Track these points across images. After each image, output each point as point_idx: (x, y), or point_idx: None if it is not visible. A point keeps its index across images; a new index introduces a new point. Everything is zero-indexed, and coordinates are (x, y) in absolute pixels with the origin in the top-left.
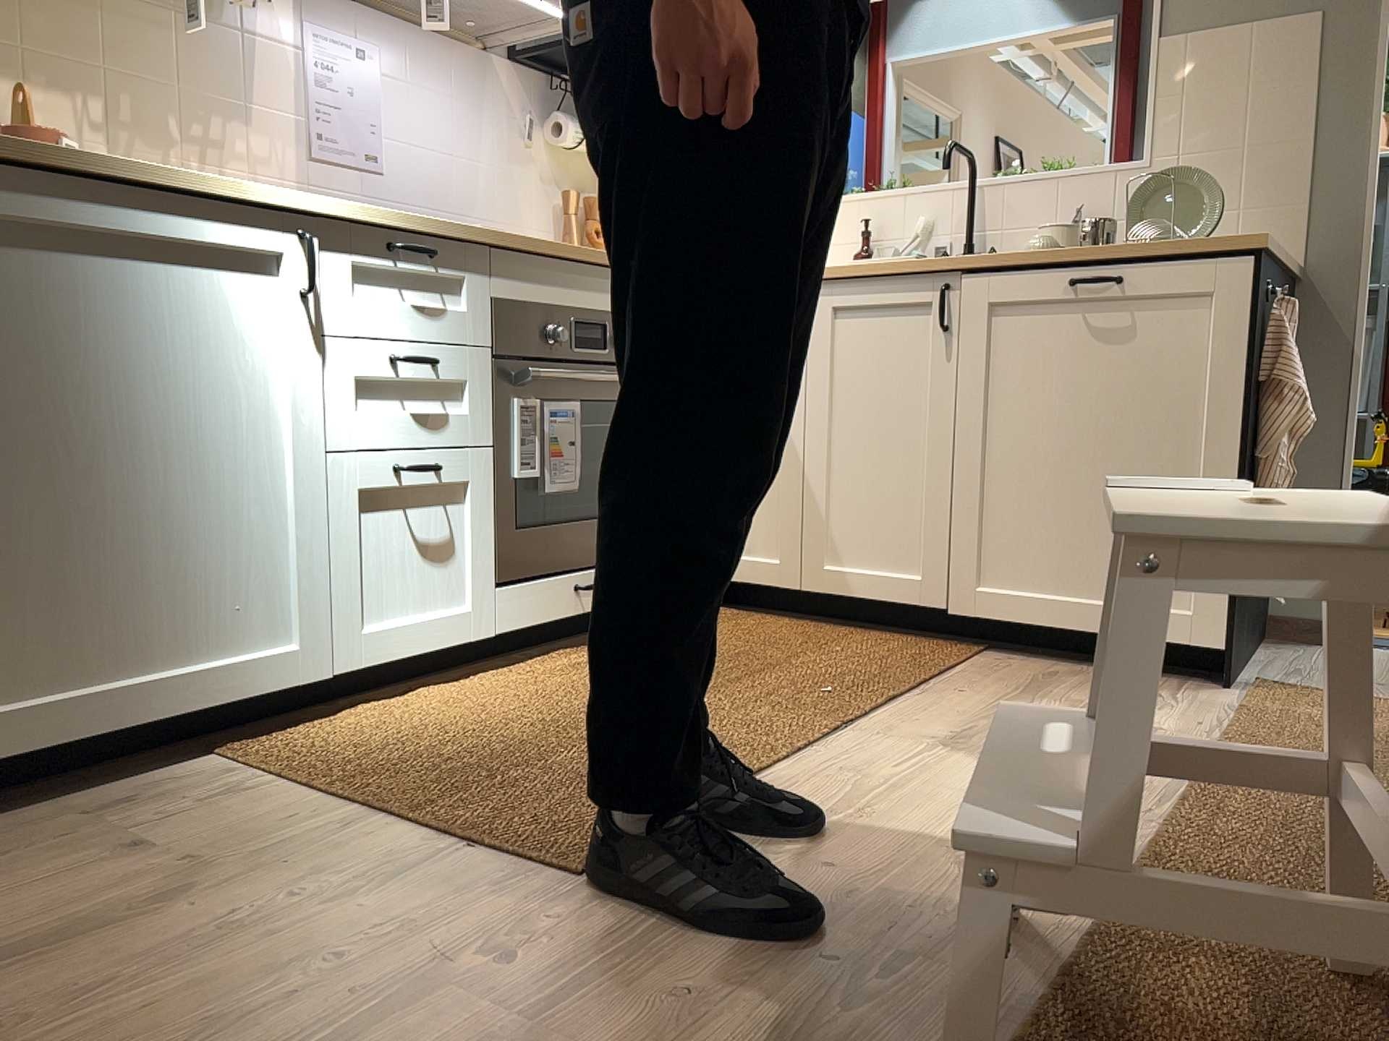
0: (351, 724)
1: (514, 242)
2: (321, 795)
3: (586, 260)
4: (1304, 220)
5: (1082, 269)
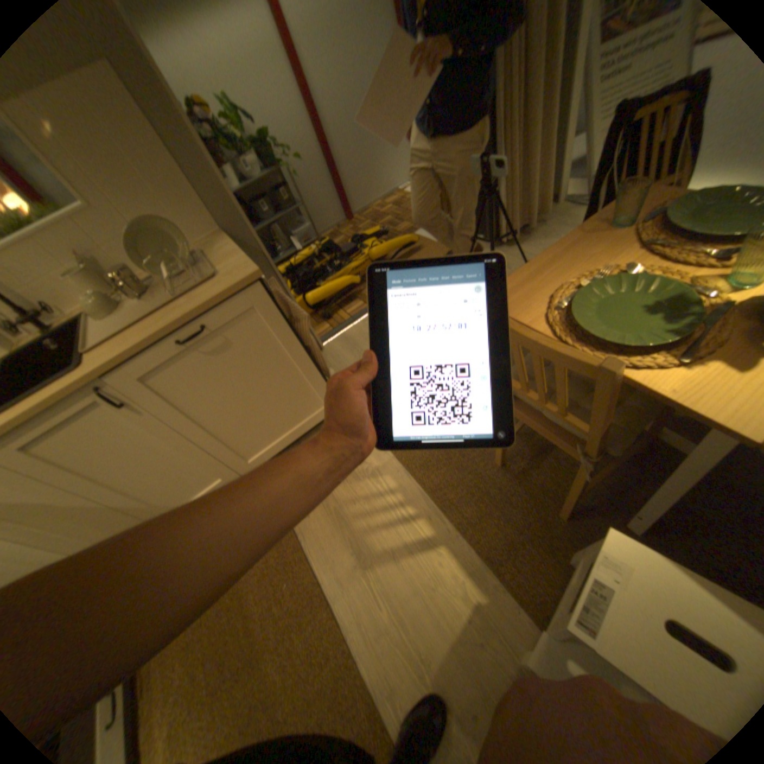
0: None
1: None
2: None
3: None
4: (204, 203)
5: (174, 329)
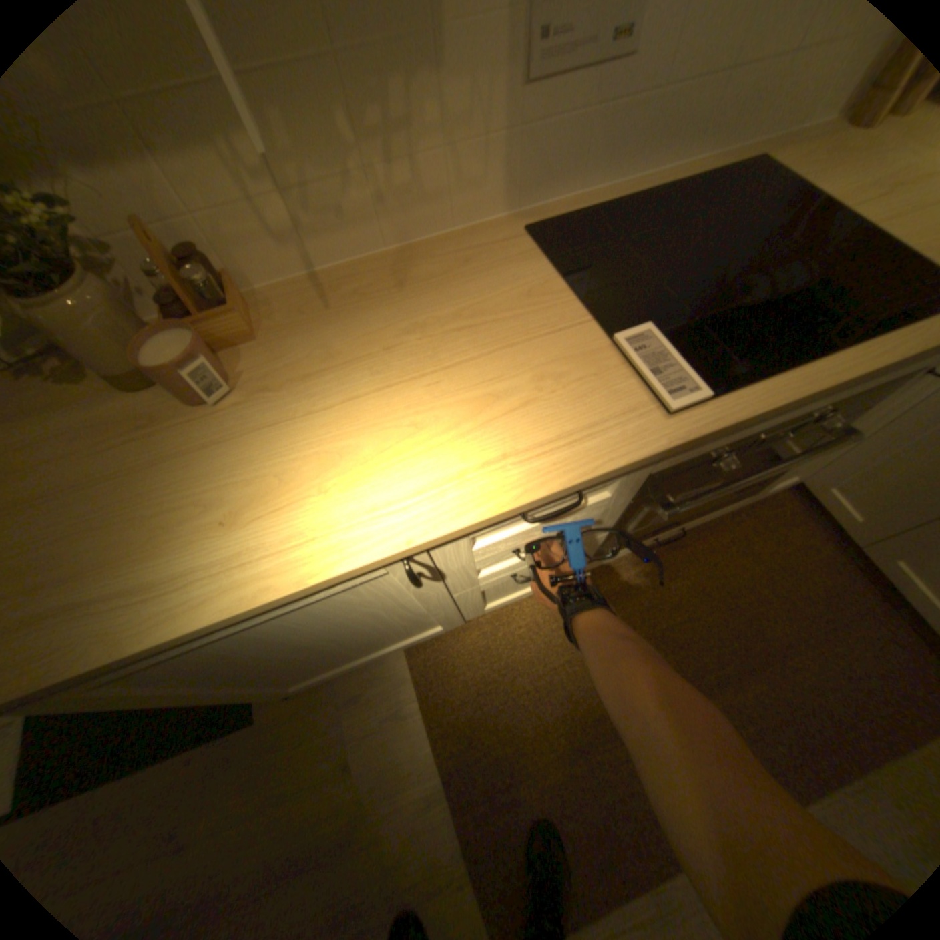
0: (473, 641)
1: (710, 435)
2: (427, 762)
3: (833, 386)
4: None
5: None
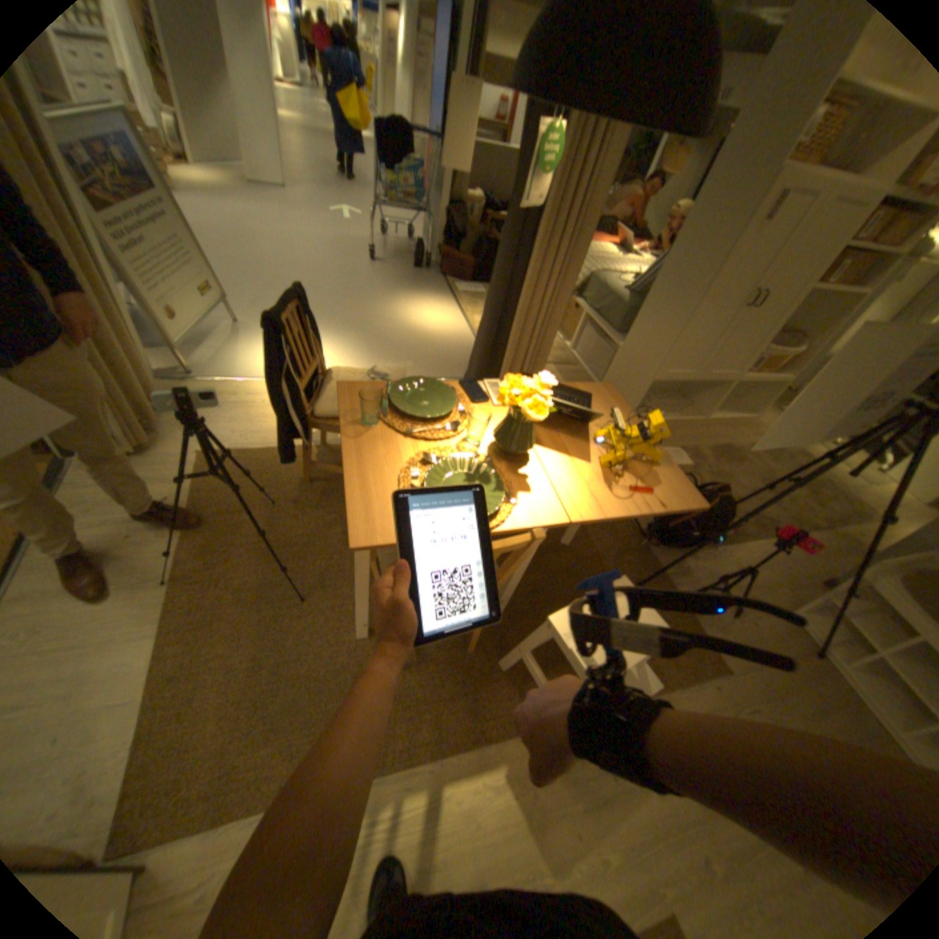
0: None
1: None
2: None
3: None
4: None
5: None
